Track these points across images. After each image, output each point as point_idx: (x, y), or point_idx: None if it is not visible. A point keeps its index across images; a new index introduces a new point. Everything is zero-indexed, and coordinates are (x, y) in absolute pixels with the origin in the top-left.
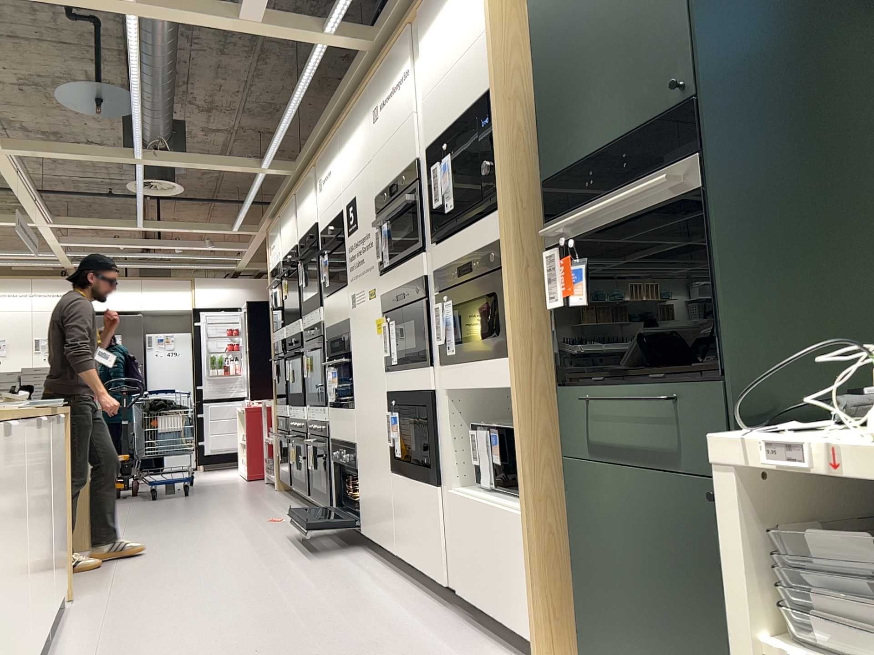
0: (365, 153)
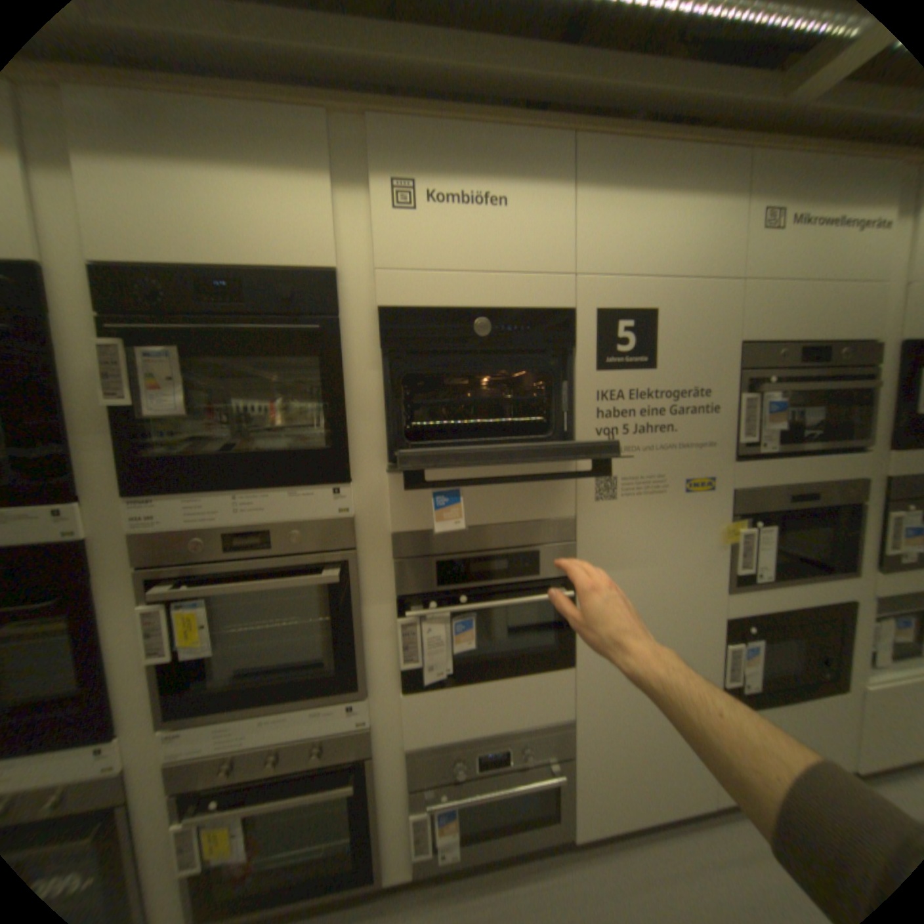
0: (718, 256)
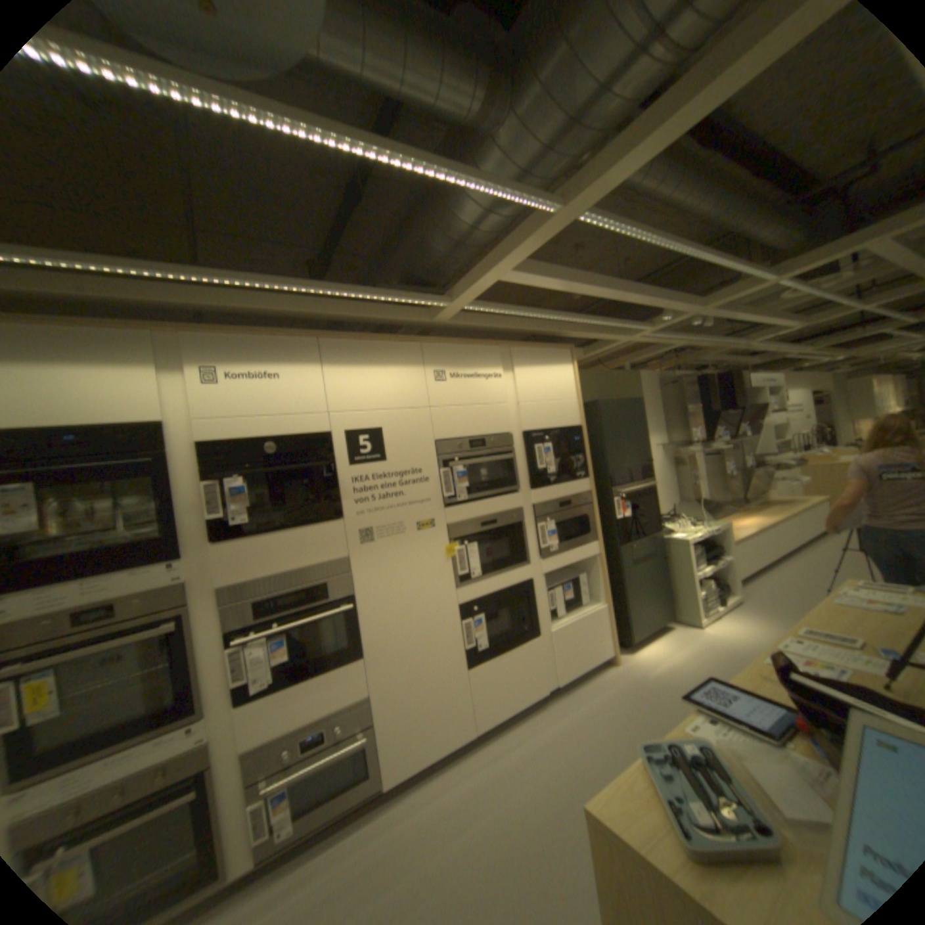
0: (411, 398)
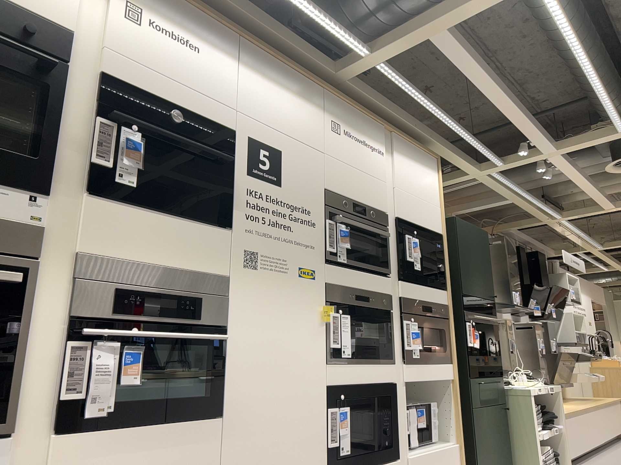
0: (311, 134)
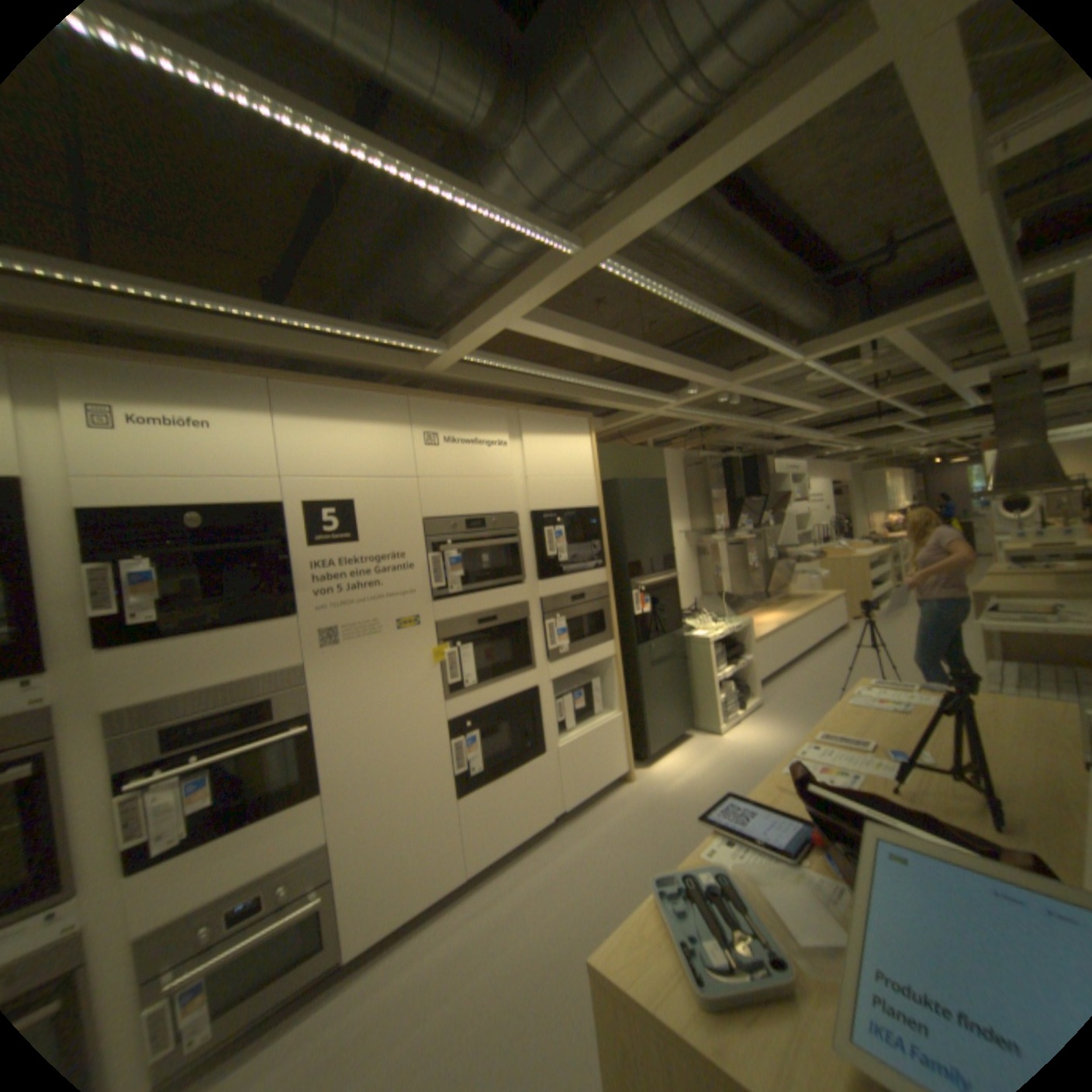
0: (394, 464)
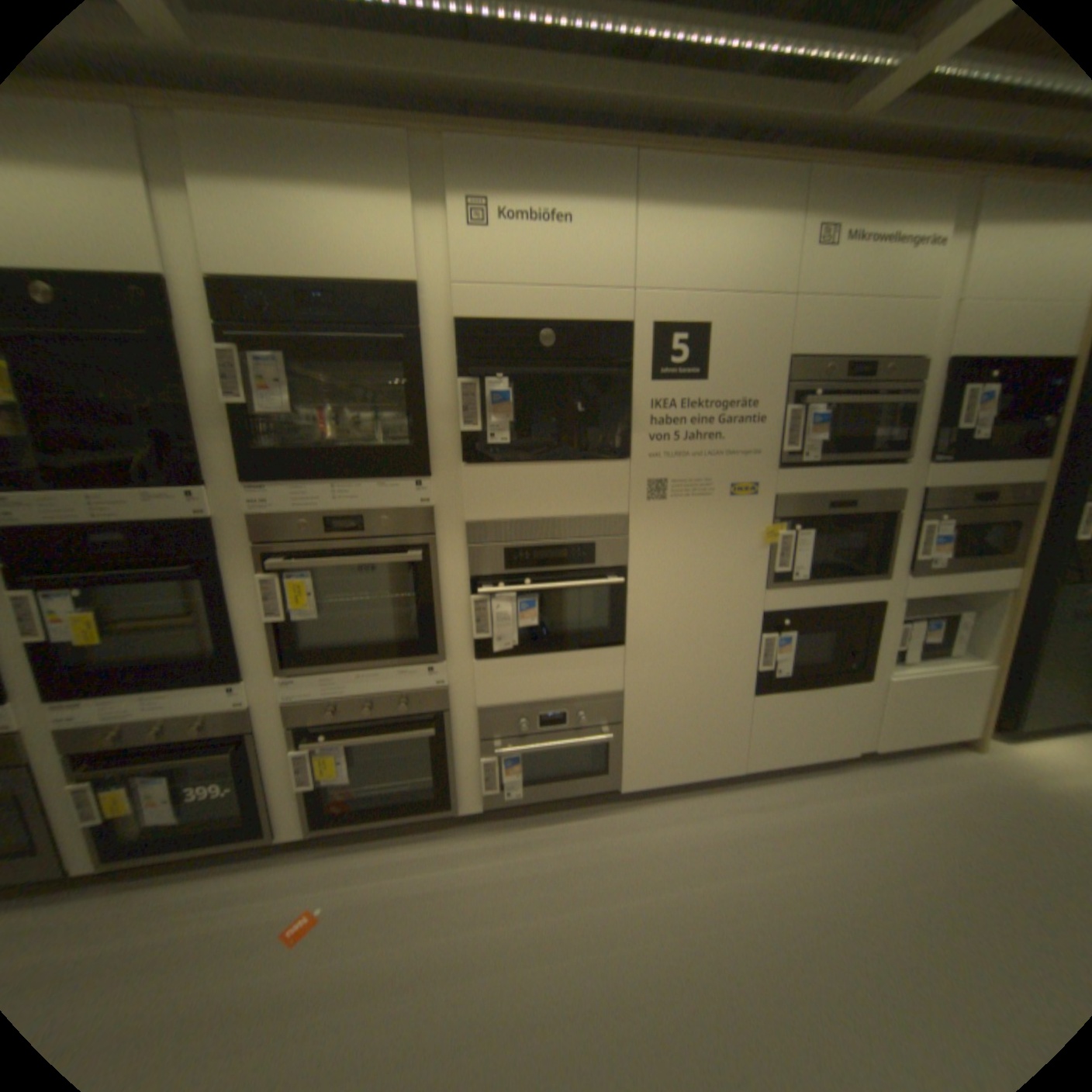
0: (771, 272)
